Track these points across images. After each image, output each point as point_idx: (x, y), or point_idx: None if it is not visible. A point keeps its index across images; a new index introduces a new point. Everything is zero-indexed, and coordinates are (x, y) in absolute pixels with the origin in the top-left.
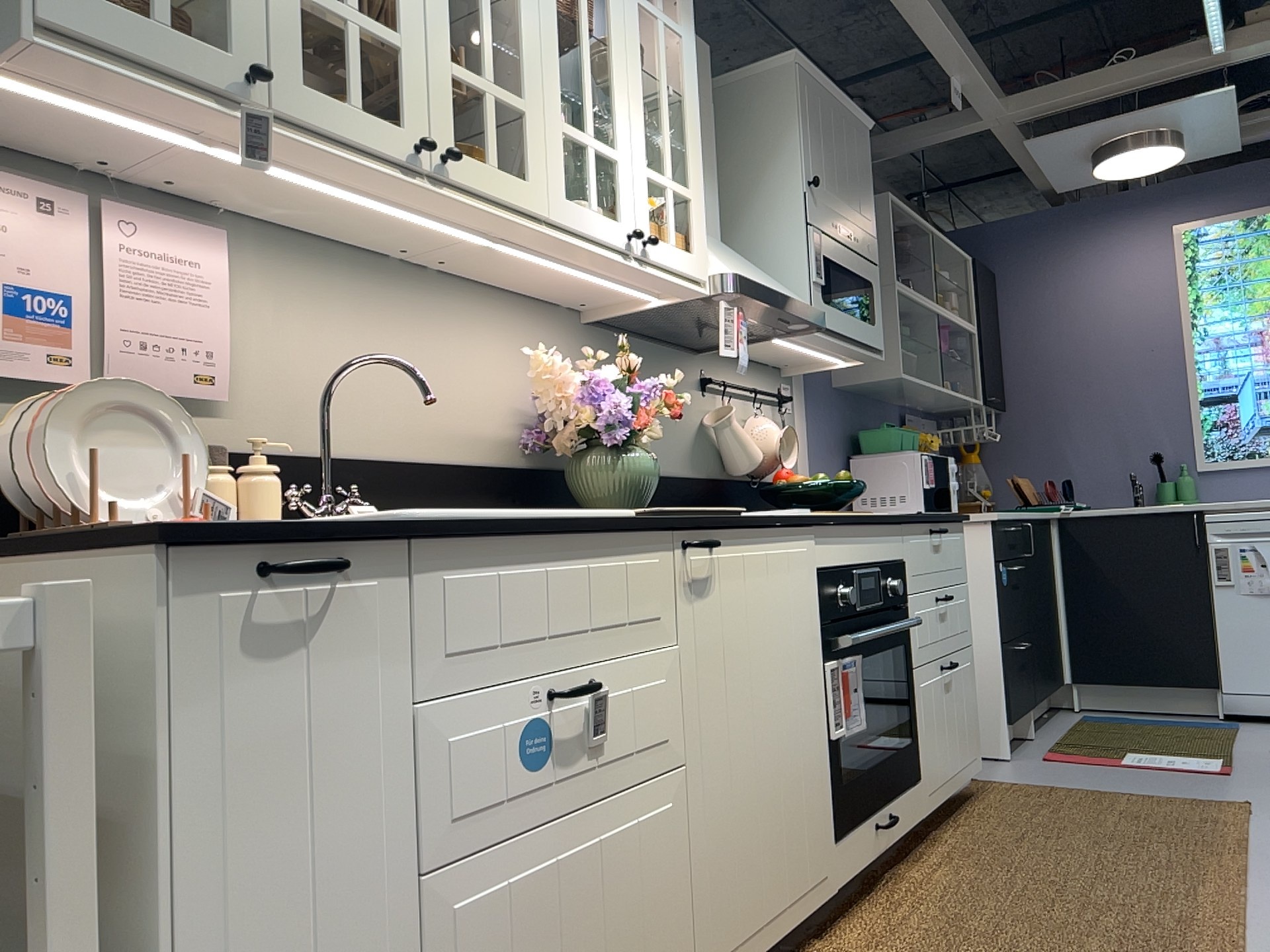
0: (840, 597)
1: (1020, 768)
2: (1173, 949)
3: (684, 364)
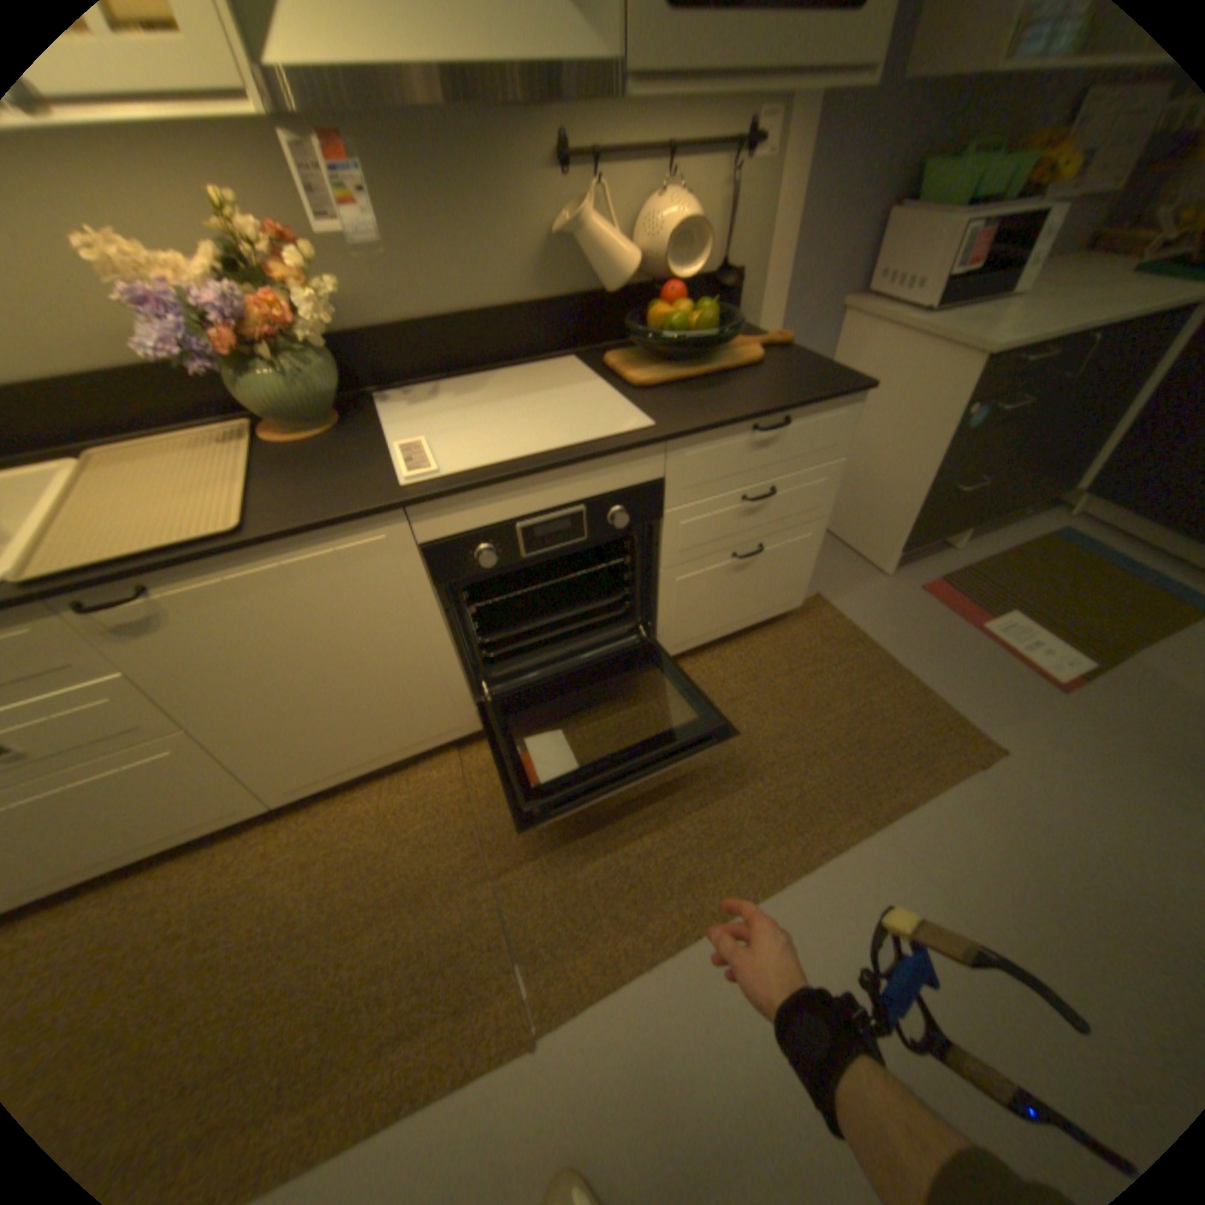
0: (473, 559)
1: (878, 595)
2: (634, 908)
3: (510, 135)
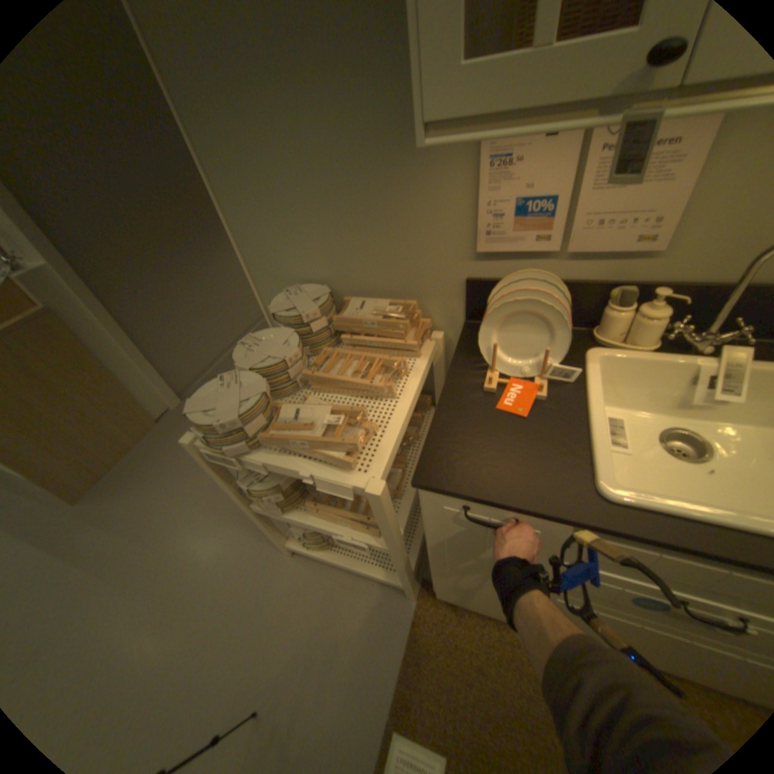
0: None
1: None
2: None
3: None
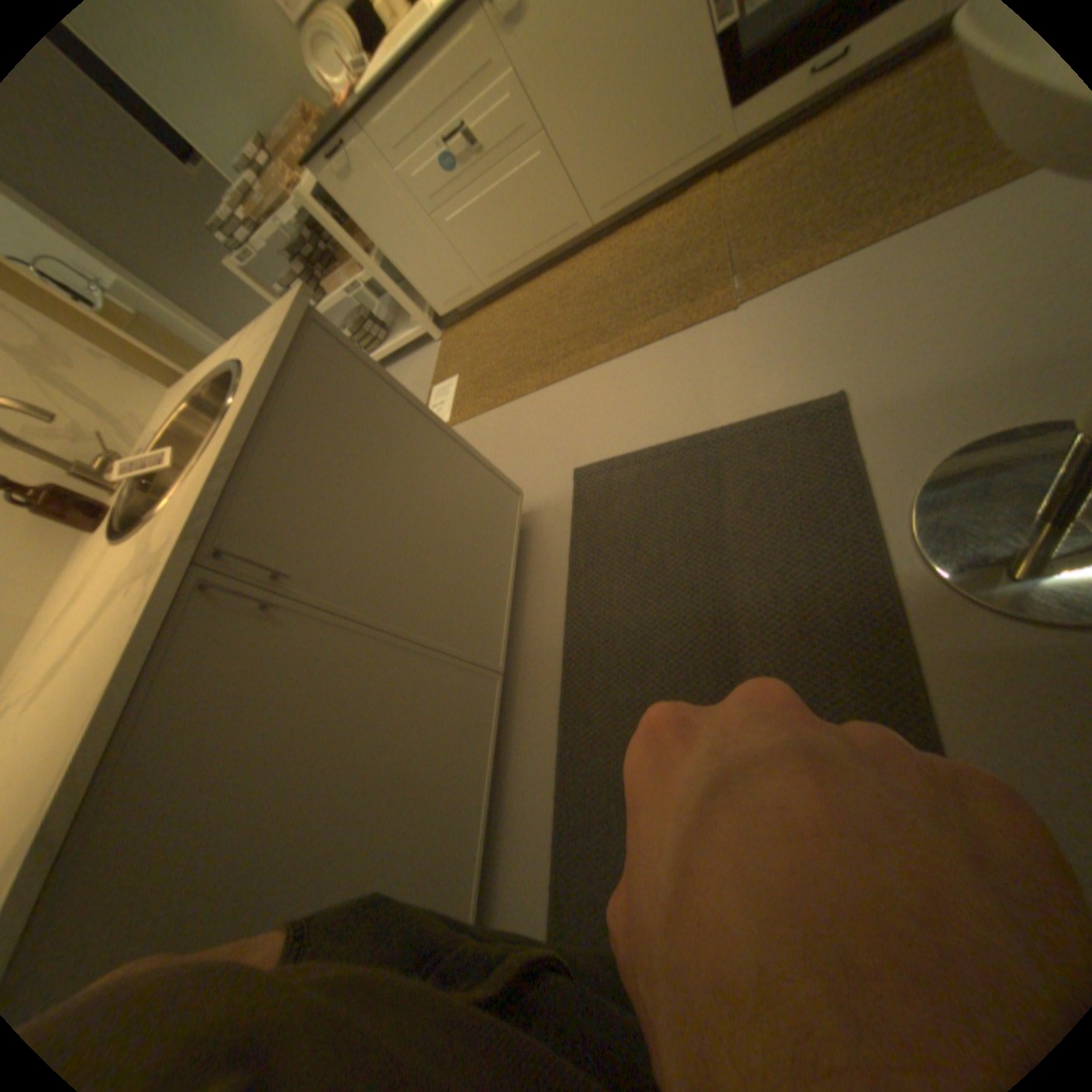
0: None
1: None
2: (843, 225)
3: None
